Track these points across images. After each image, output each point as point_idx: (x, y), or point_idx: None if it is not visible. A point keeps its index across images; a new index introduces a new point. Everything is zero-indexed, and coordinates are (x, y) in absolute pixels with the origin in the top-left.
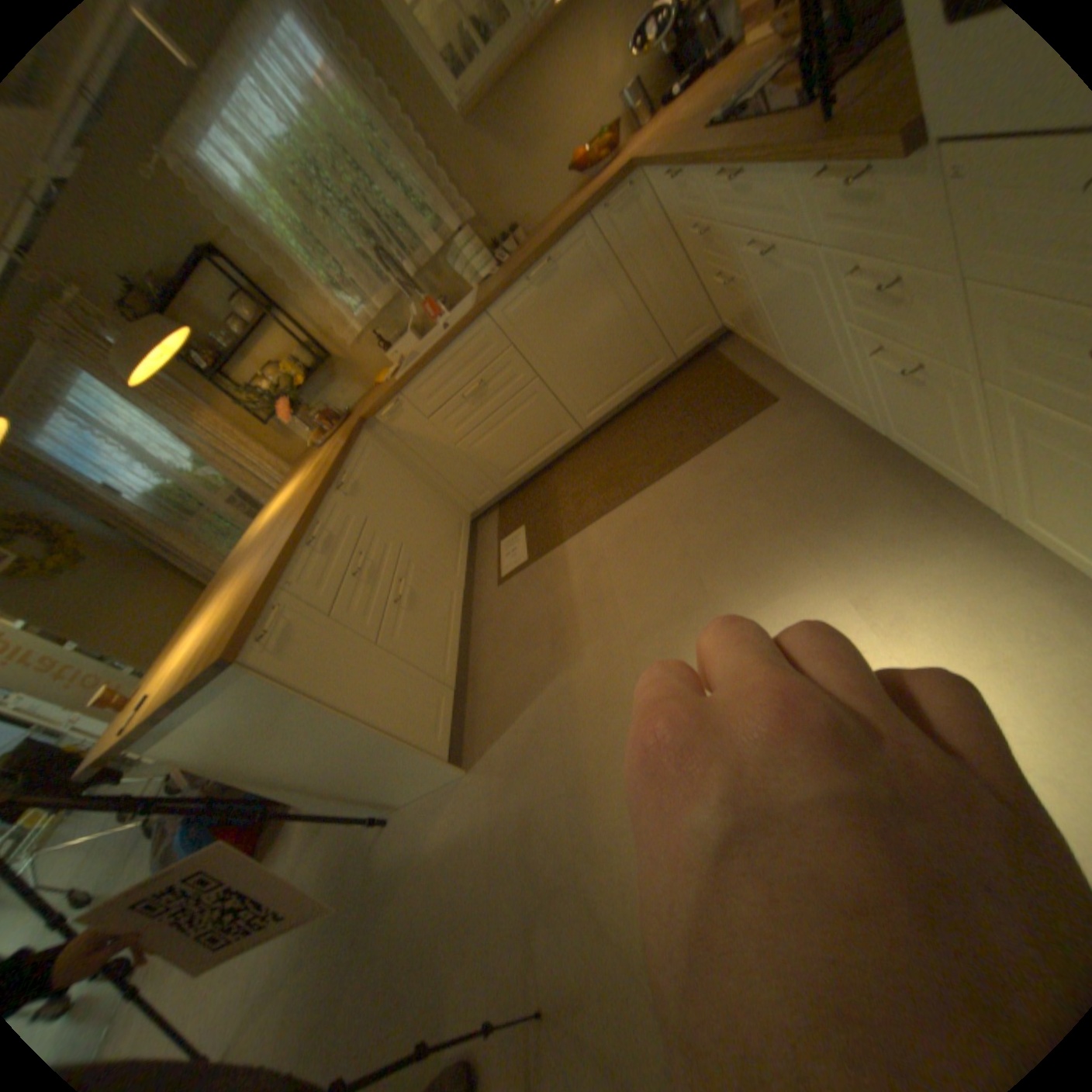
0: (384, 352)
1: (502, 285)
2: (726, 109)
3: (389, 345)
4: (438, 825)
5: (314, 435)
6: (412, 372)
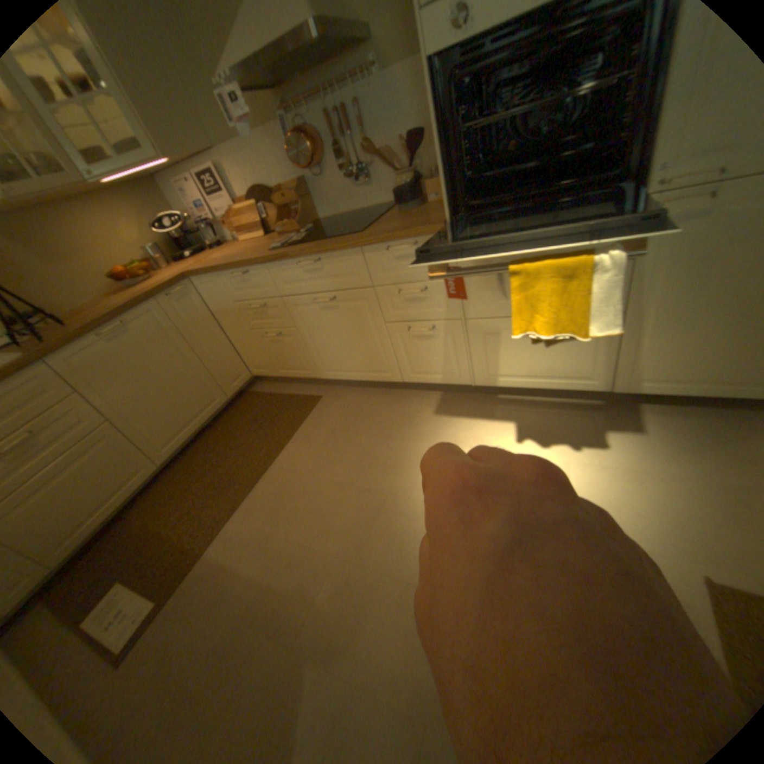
0: None
1: (67, 337)
2: (281, 244)
3: None
4: None
5: None
6: None
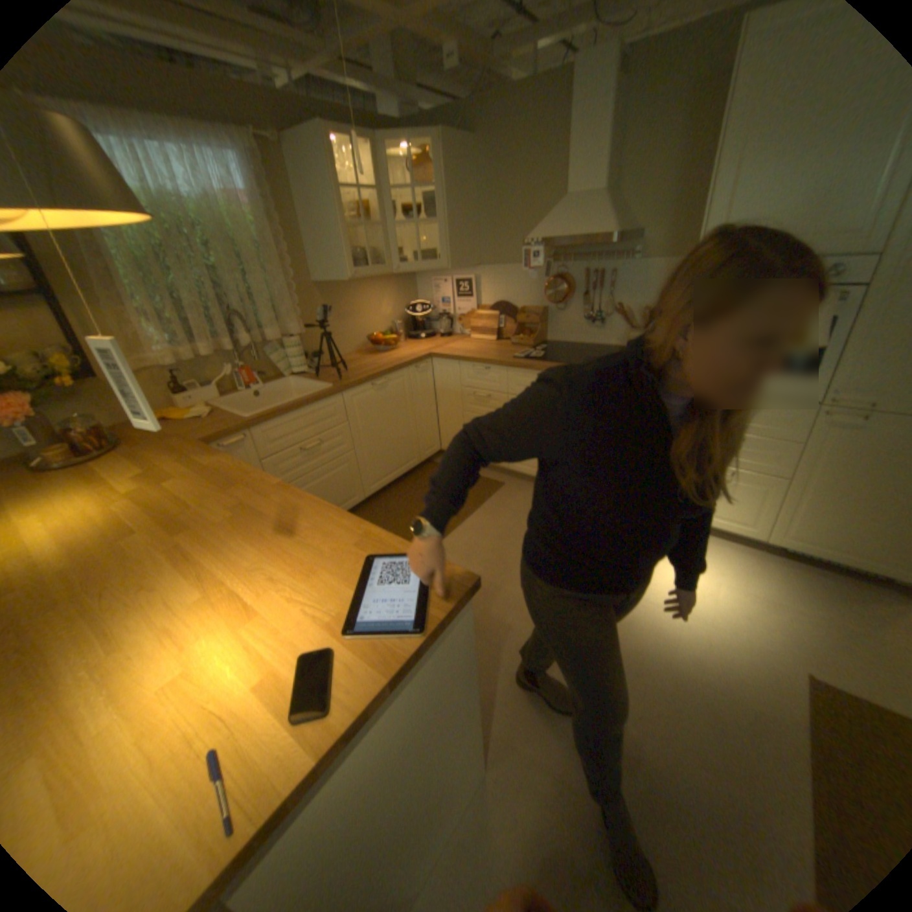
0: (160, 395)
1: (358, 382)
2: (522, 356)
3: (170, 391)
4: (497, 847)
5: (61, 453)
6: (271, 416)
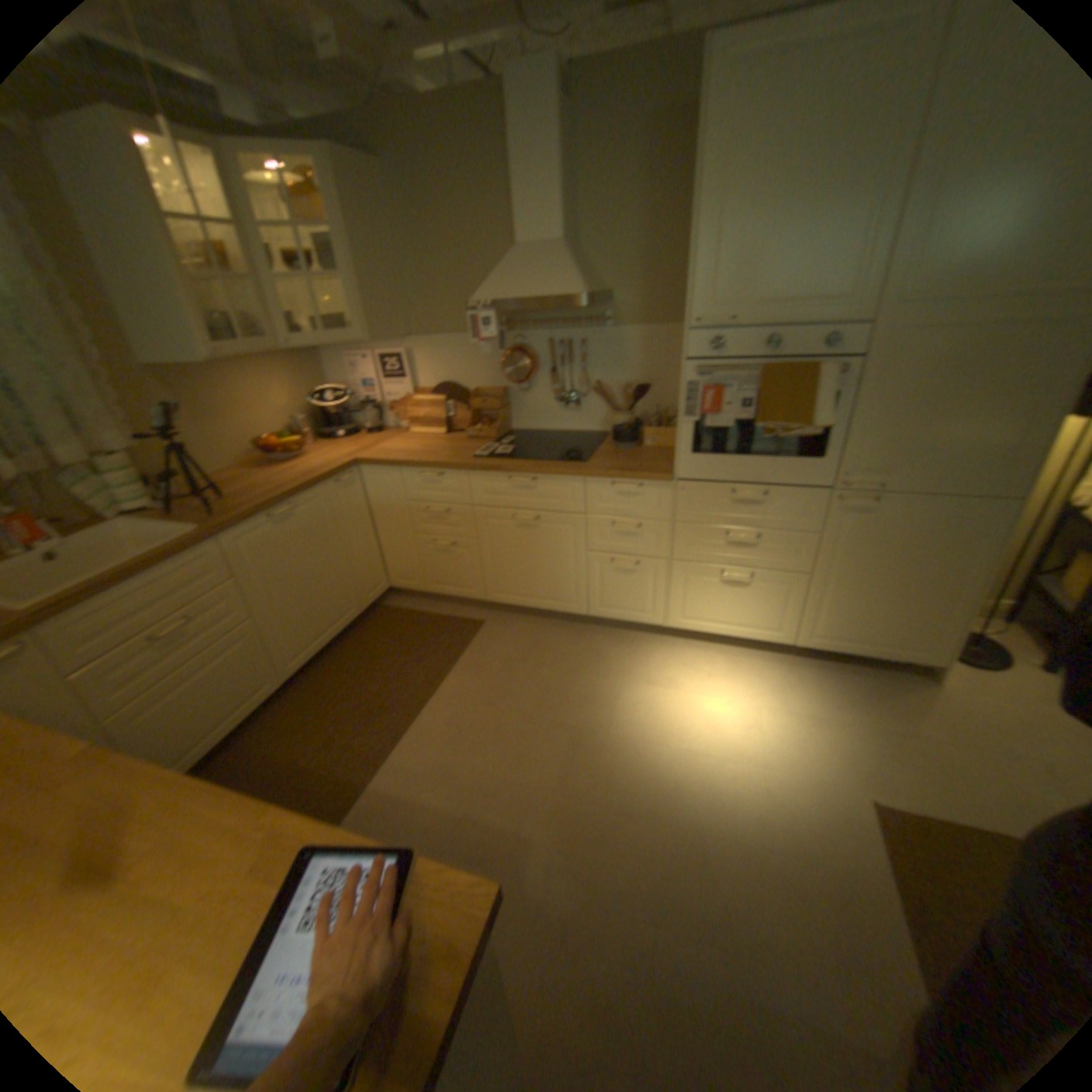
0: None
1: (246, 514)
2: (488, 454)
3: None
4: None
5: None
6: (83, 596)
